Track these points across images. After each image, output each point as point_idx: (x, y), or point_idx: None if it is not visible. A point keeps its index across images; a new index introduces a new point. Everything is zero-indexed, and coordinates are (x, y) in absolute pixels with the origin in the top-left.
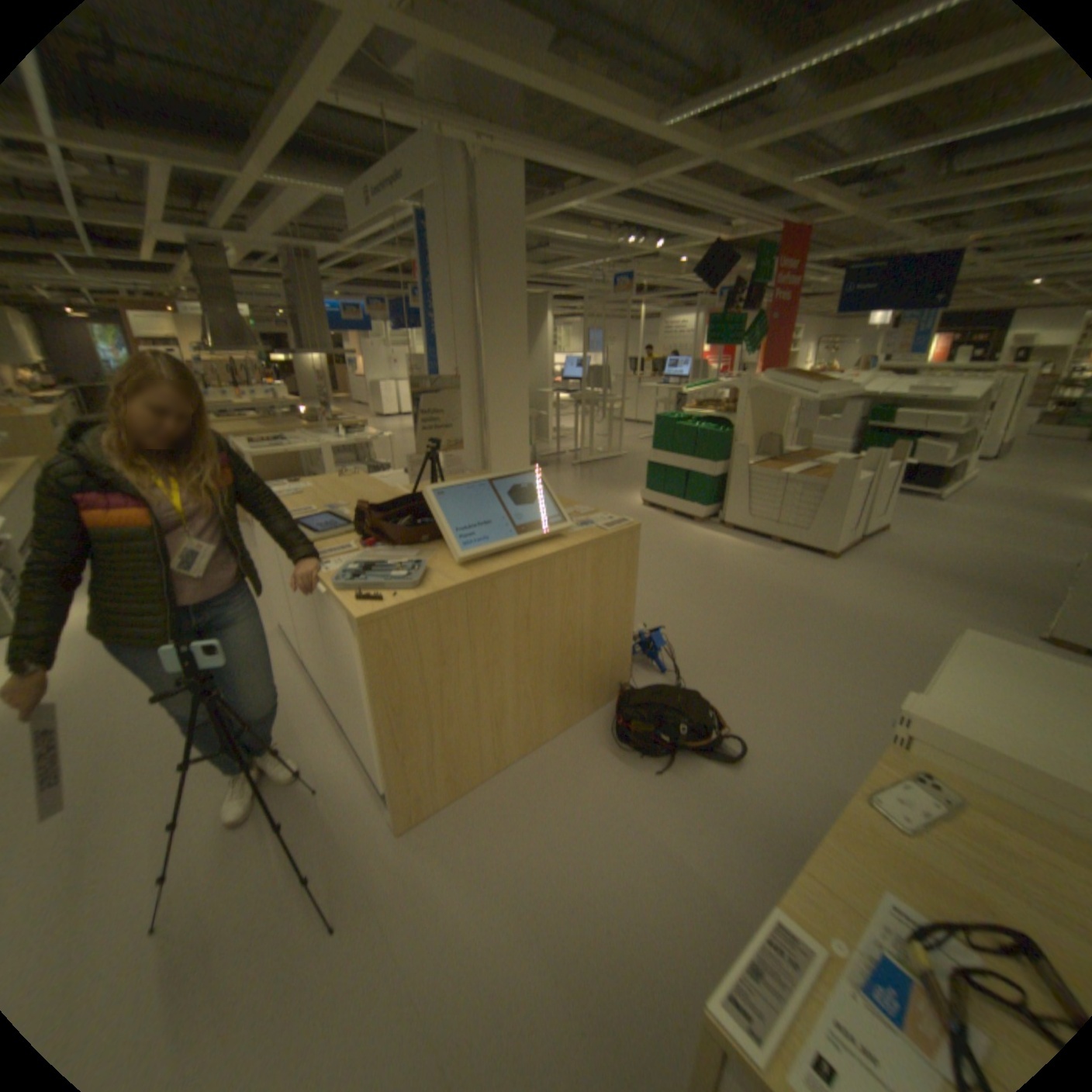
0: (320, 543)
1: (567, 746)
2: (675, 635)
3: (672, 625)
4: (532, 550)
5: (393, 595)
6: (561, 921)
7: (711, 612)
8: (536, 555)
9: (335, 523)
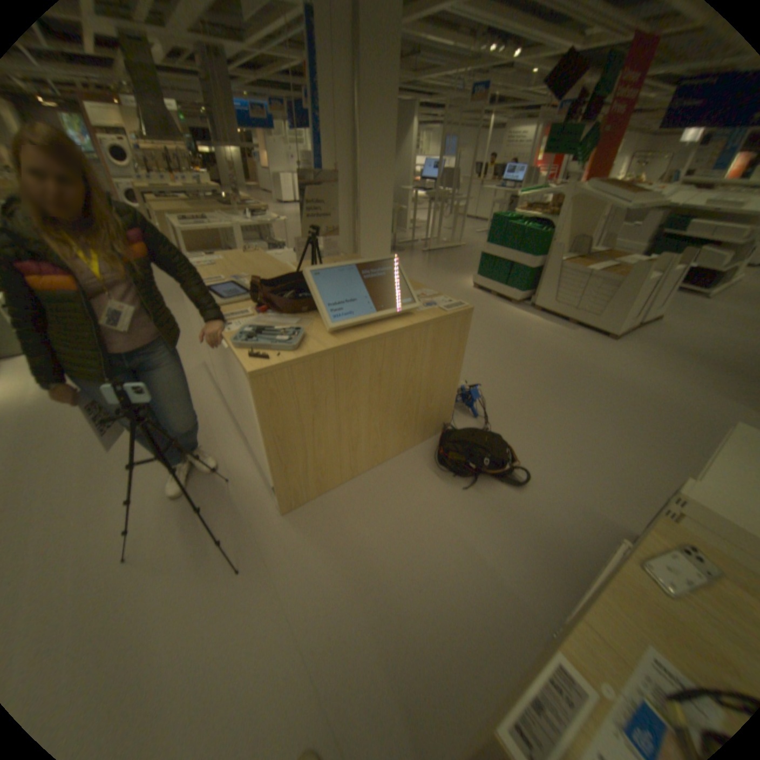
0: (226, 306)
1: (402, 463)
2: (487, 389)
3: (486, 382)
4: (387, 323)
5: (278, 353)
6: (388, 580)
7: (516, 374)
8: (390, 327)
9: (239, 291)
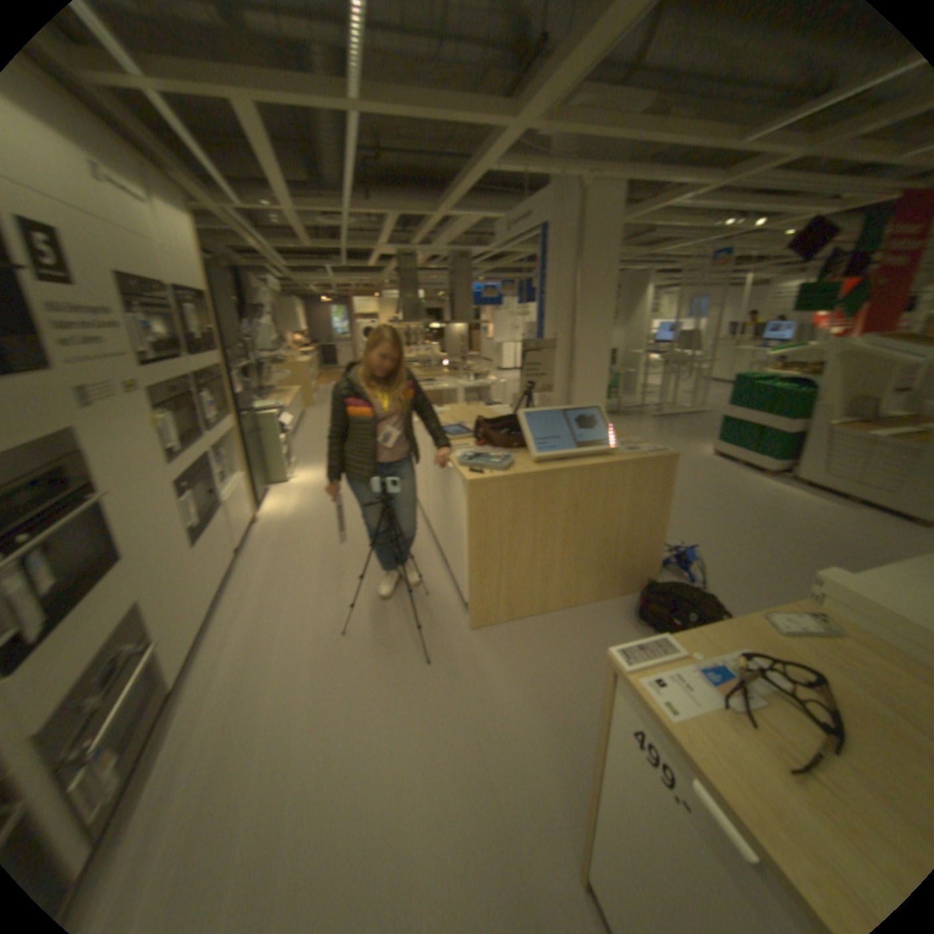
0: (453, 443)
1: (599, 613)
2: (716, 560)
3: (715, 553)
4: (588, 462)
5: (491, 474)
6: (569, 708)
7: (759, 550)
8: (590, 465)
9: (462, 434)
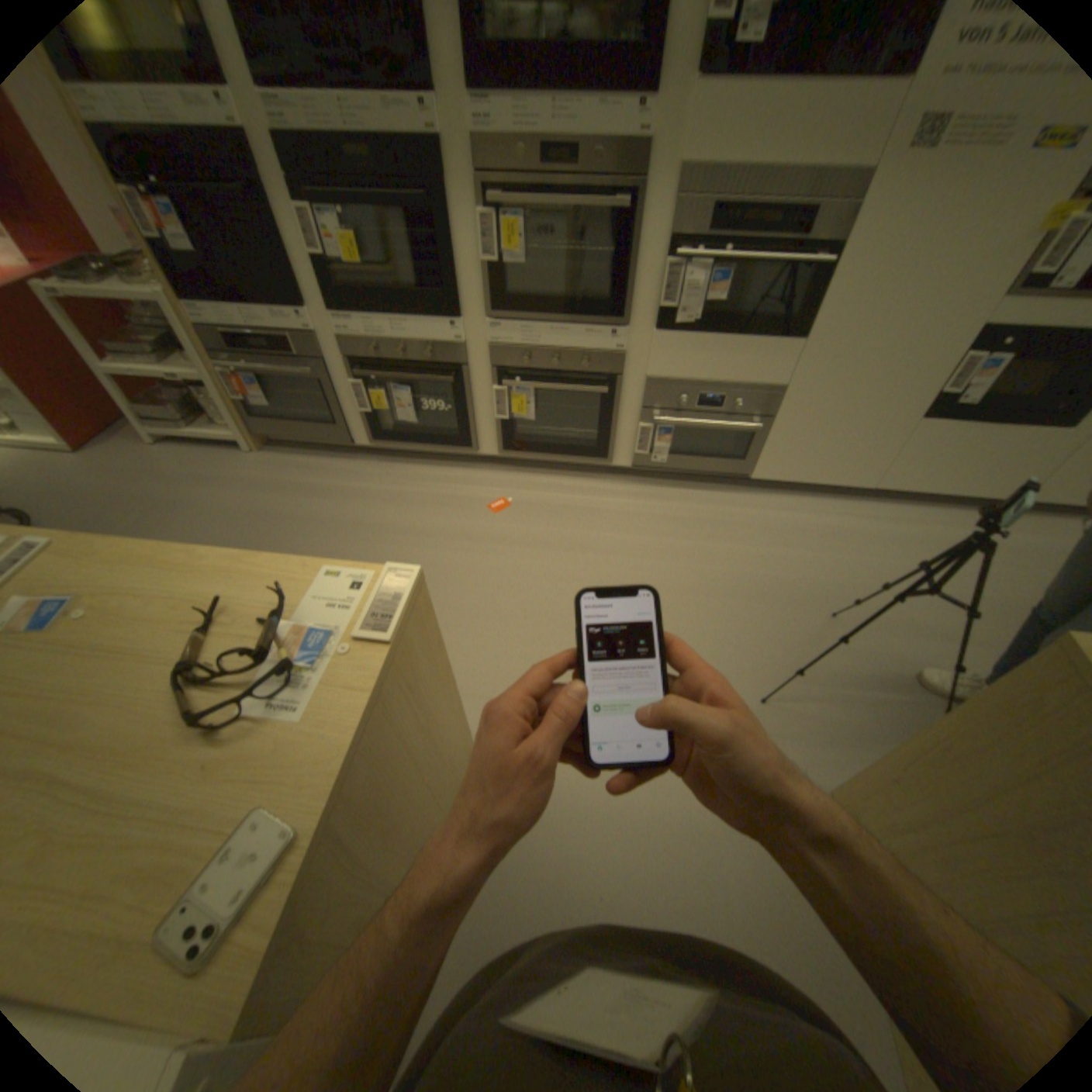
0: None
1: None
2: None
3: None
4: None
5: None
6: (648, 881)
7: None
8: None
9: None
